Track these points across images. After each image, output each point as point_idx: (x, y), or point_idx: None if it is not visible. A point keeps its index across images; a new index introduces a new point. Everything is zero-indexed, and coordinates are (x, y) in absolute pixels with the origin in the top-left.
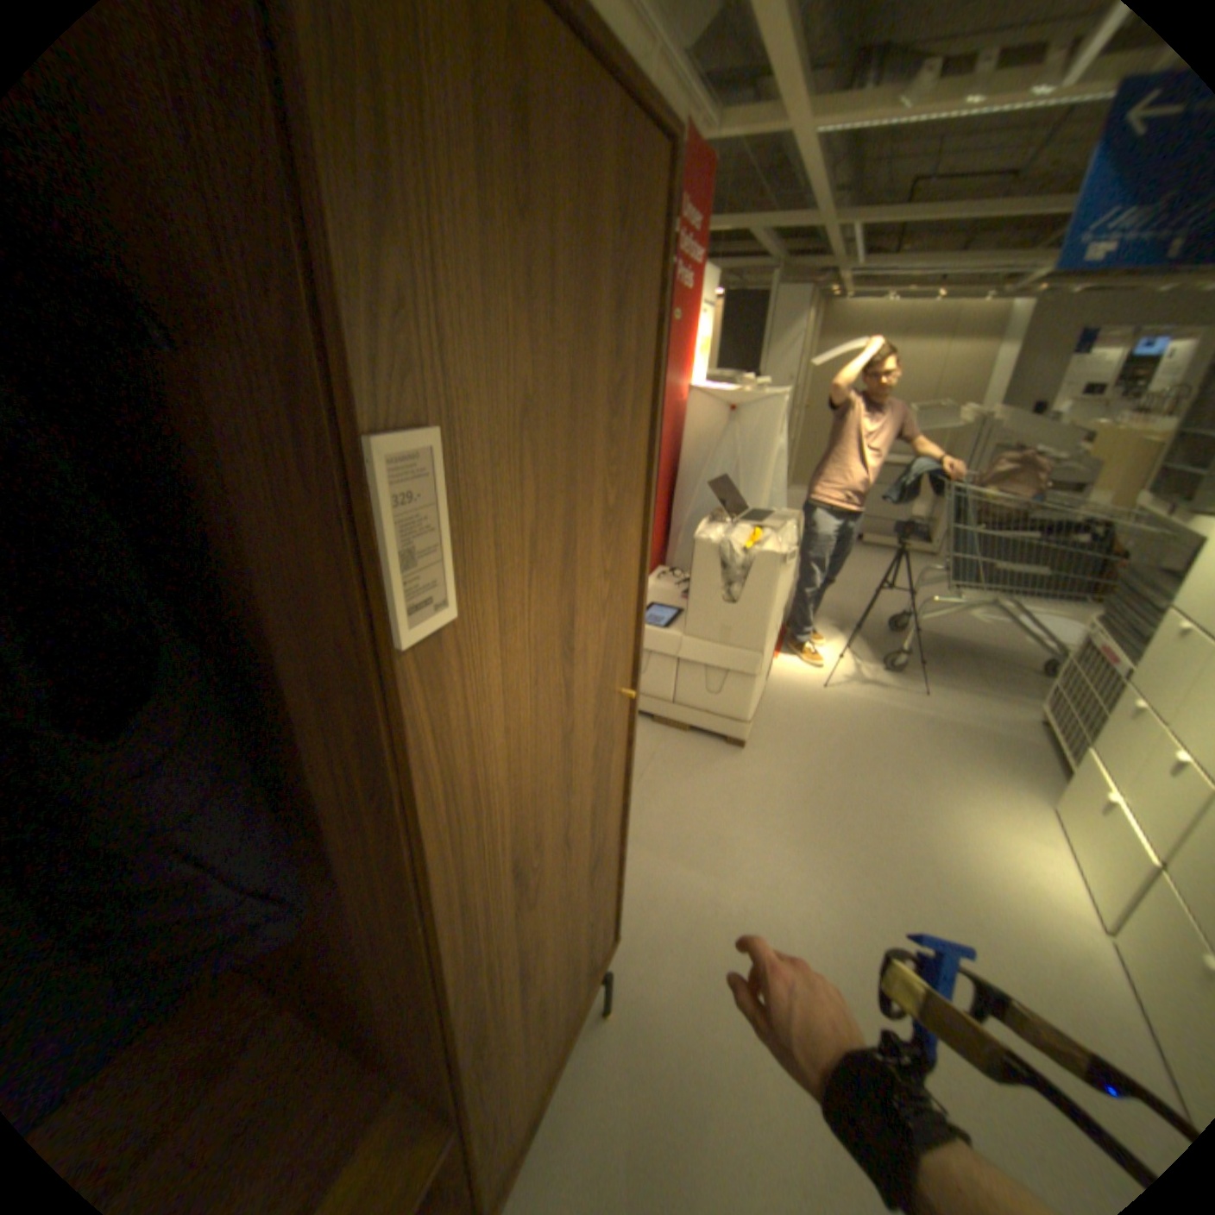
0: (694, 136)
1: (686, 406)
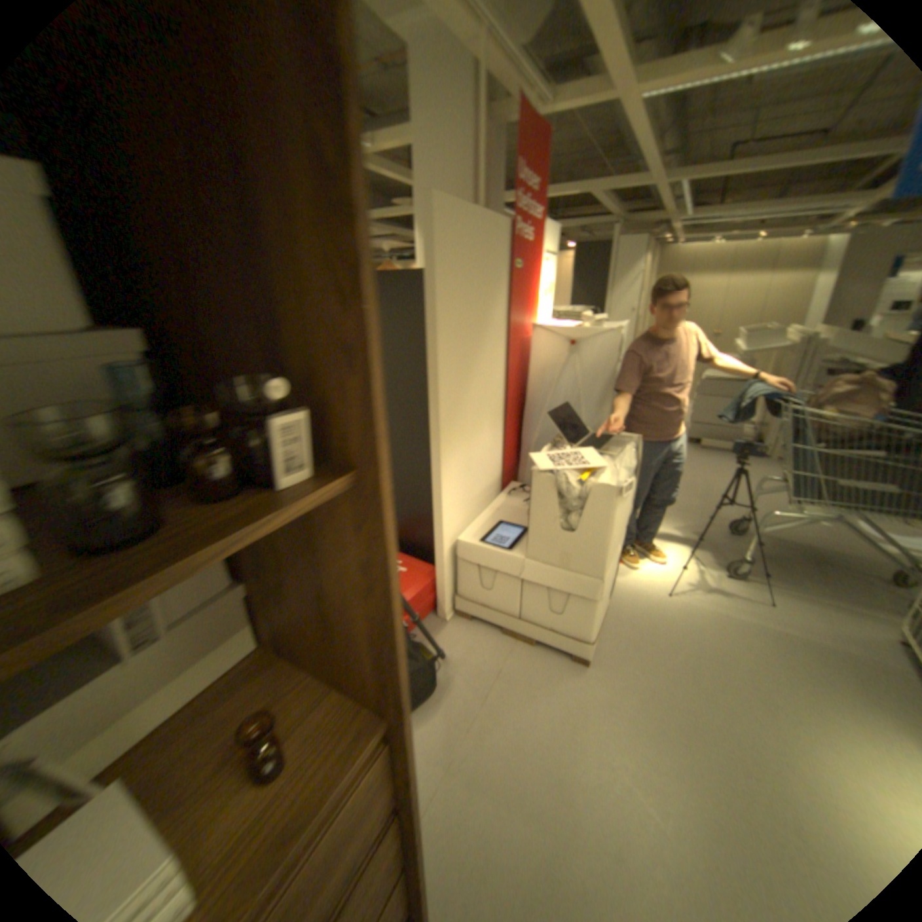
0: (529, 108)
1: (532, 341)
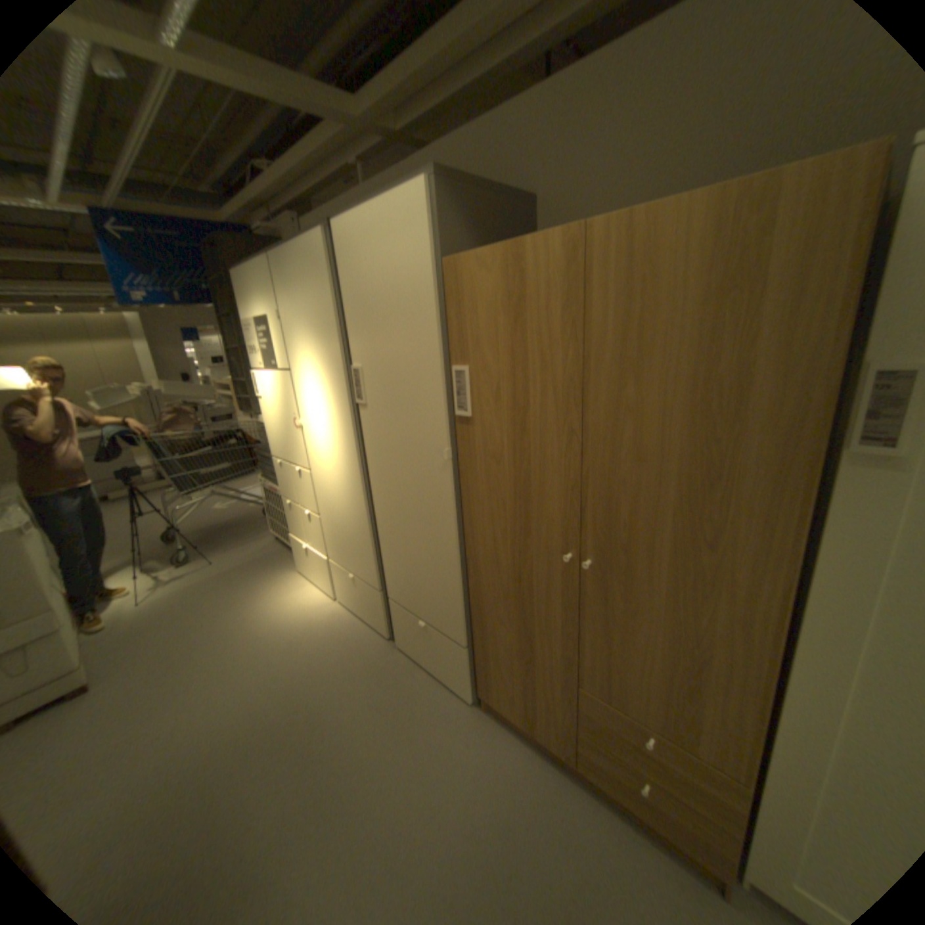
0: None
1: None
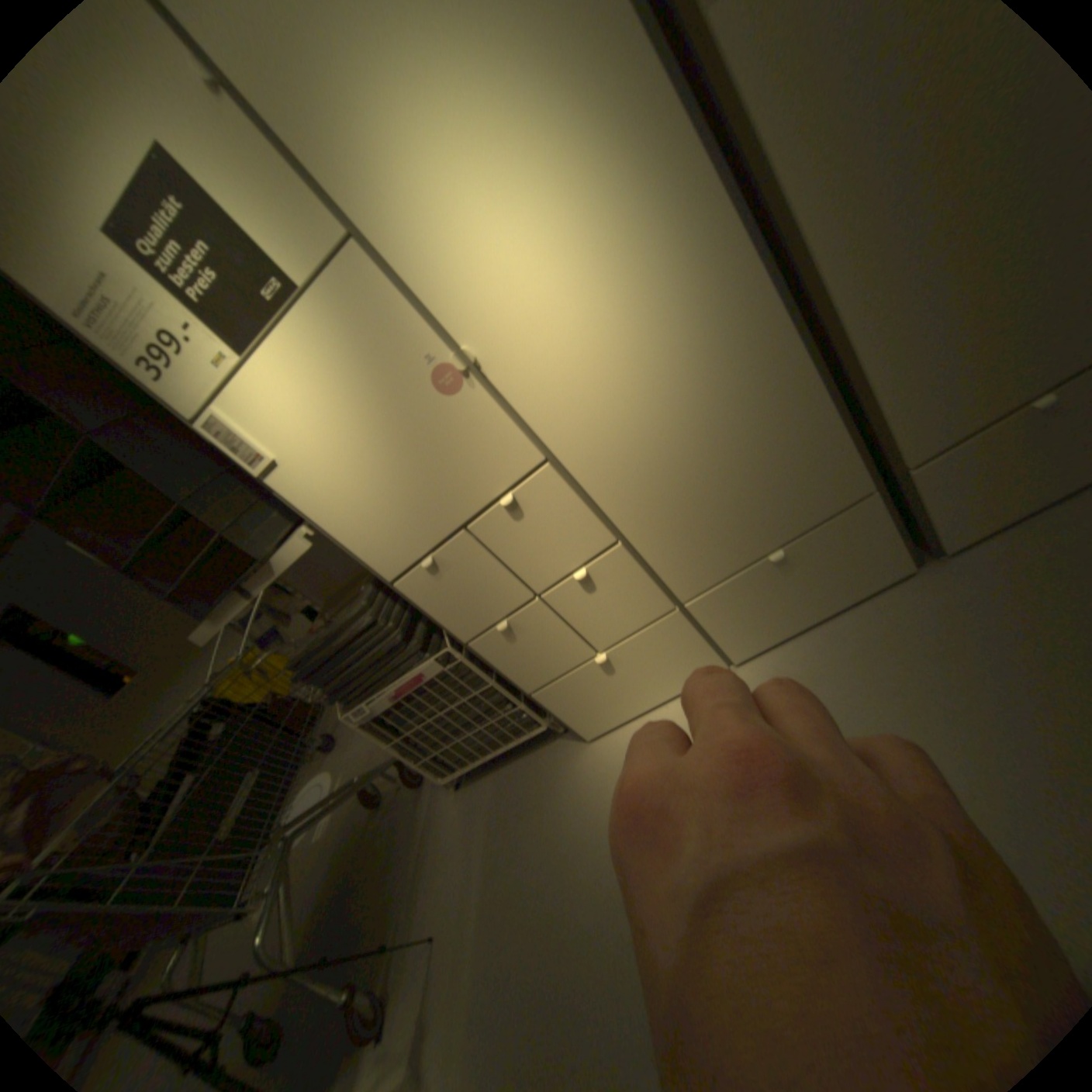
0: None
1: None
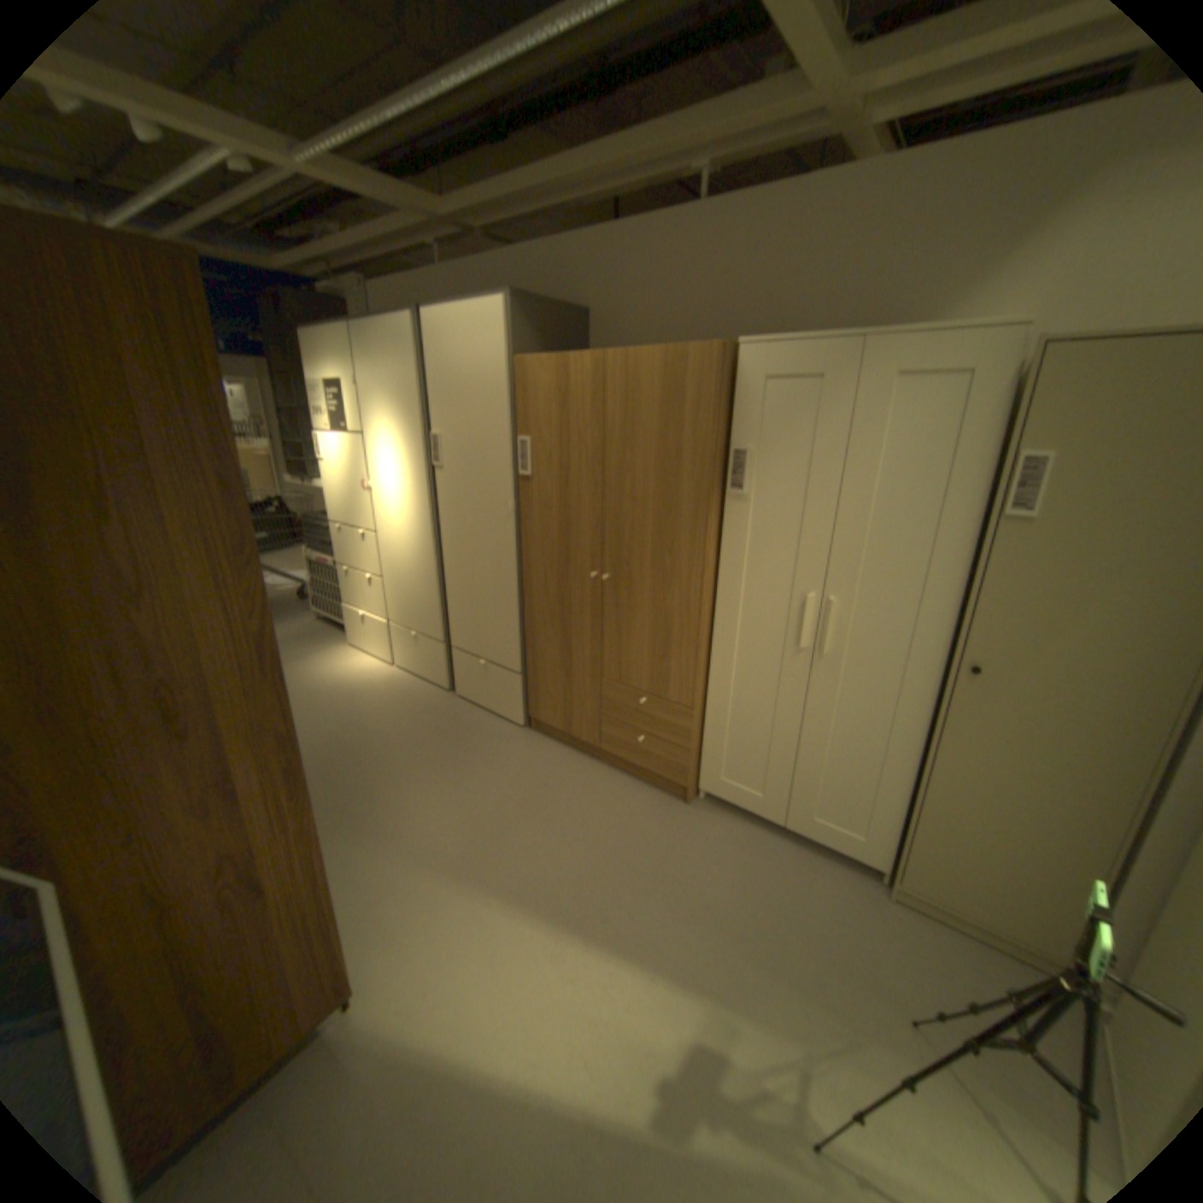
0: None
1: None
